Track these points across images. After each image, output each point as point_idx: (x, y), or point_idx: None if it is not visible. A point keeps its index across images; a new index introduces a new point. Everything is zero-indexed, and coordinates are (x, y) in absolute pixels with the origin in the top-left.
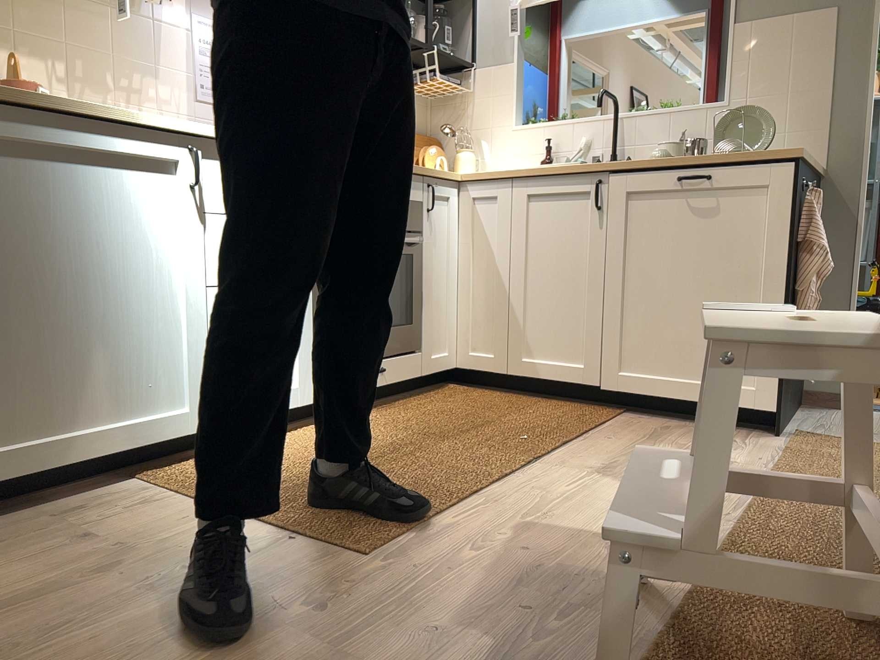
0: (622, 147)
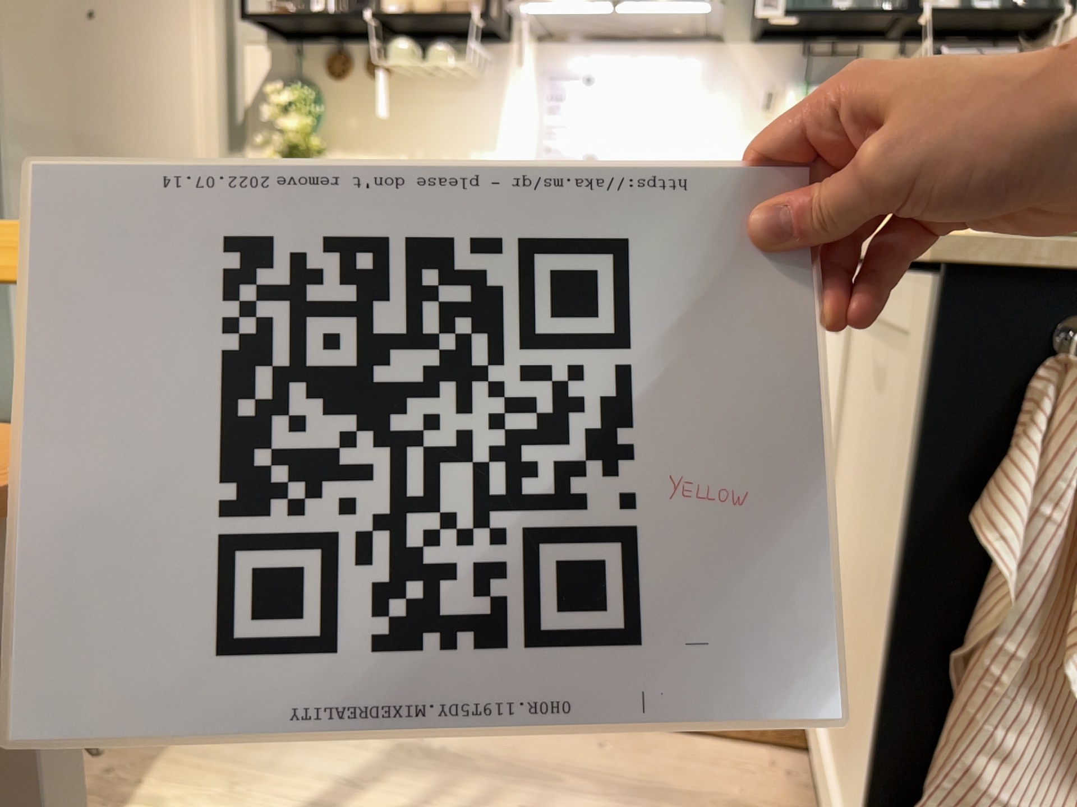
0: None
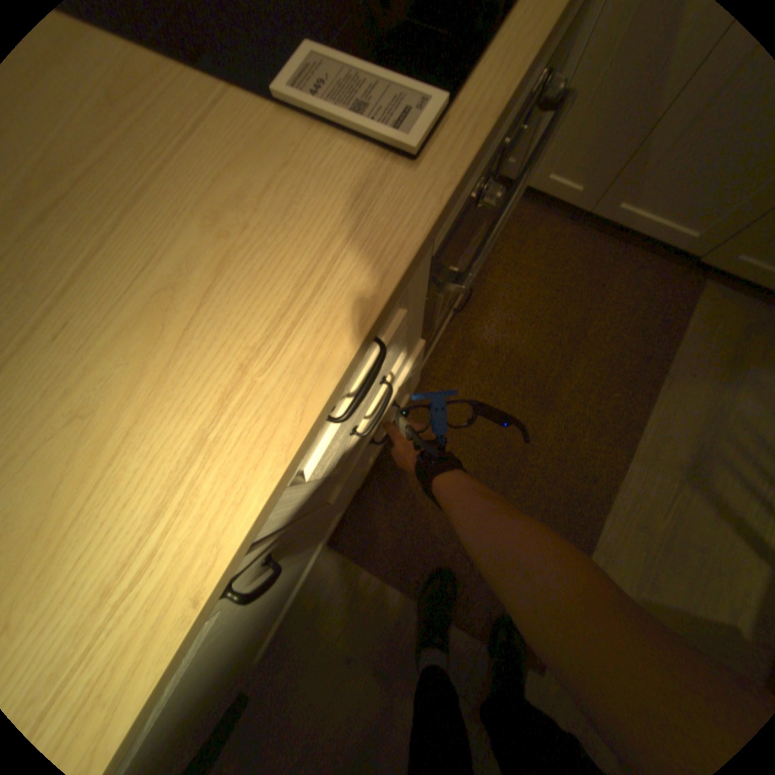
0: None
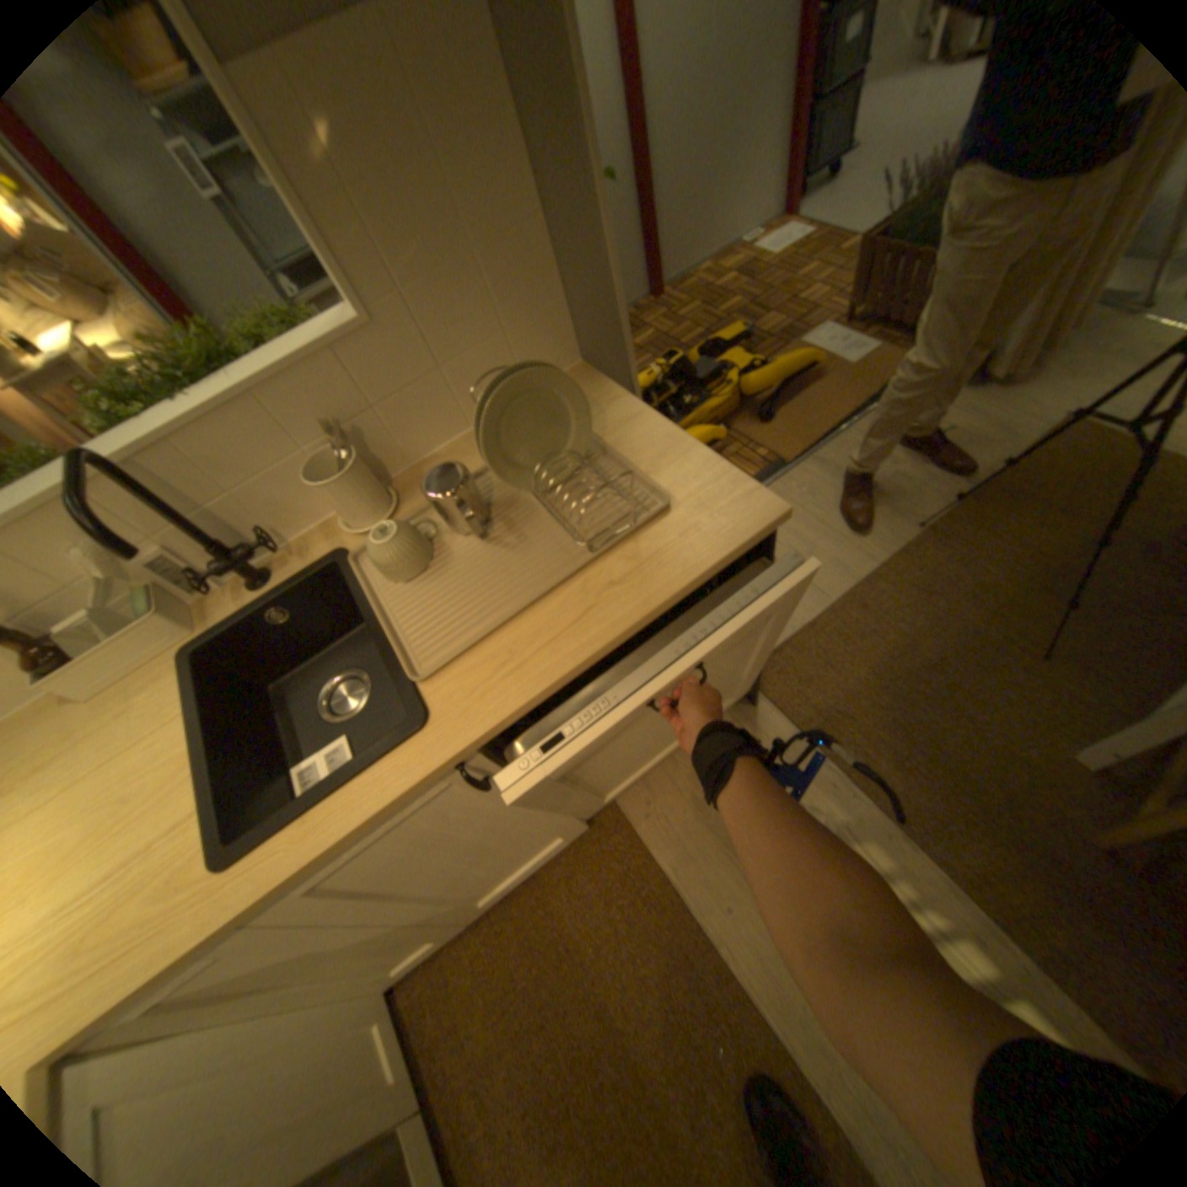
0: (196, 508)
